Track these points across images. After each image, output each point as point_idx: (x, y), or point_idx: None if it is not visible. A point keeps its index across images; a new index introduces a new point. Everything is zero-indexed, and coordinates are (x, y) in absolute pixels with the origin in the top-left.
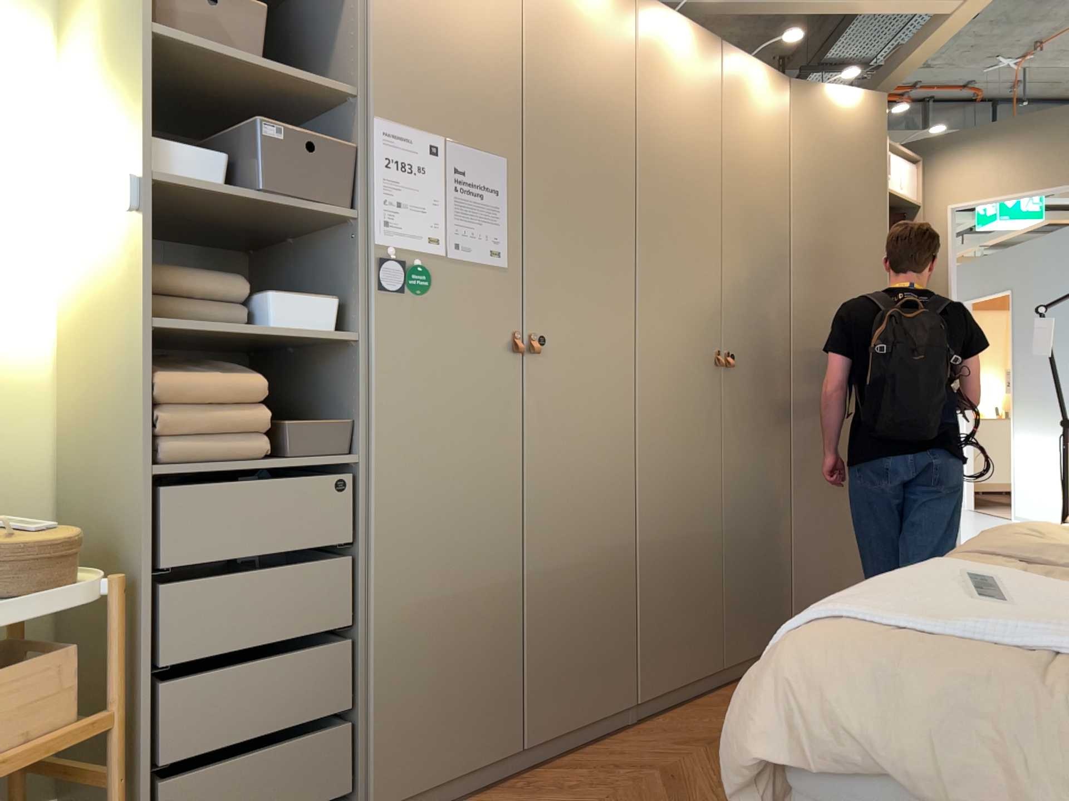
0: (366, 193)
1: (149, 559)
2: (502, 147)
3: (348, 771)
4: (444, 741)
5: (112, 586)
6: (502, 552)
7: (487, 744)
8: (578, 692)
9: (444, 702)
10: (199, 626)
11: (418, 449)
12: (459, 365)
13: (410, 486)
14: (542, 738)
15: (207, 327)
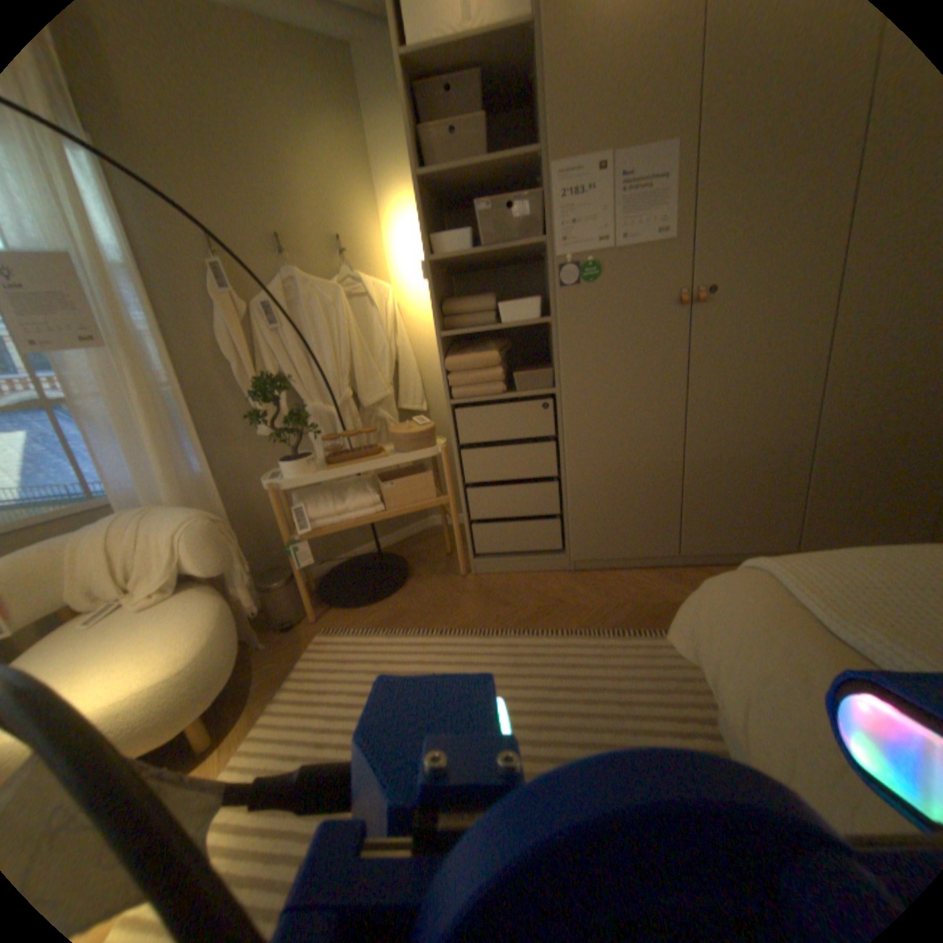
0: (549, 220)
1: (454, 438)
2: (672, 130)
3: (559, 539)
4: (615, 539)
5: (443, 448)
6: (662, 443)
7: (648, 546)
8: (730, 533)
9: (614, 520)
10: (479, 467)
11: (594, 382)
12: (626, 324)
13: (588, 404)
14: (693, 552)
15: (476, 326)
